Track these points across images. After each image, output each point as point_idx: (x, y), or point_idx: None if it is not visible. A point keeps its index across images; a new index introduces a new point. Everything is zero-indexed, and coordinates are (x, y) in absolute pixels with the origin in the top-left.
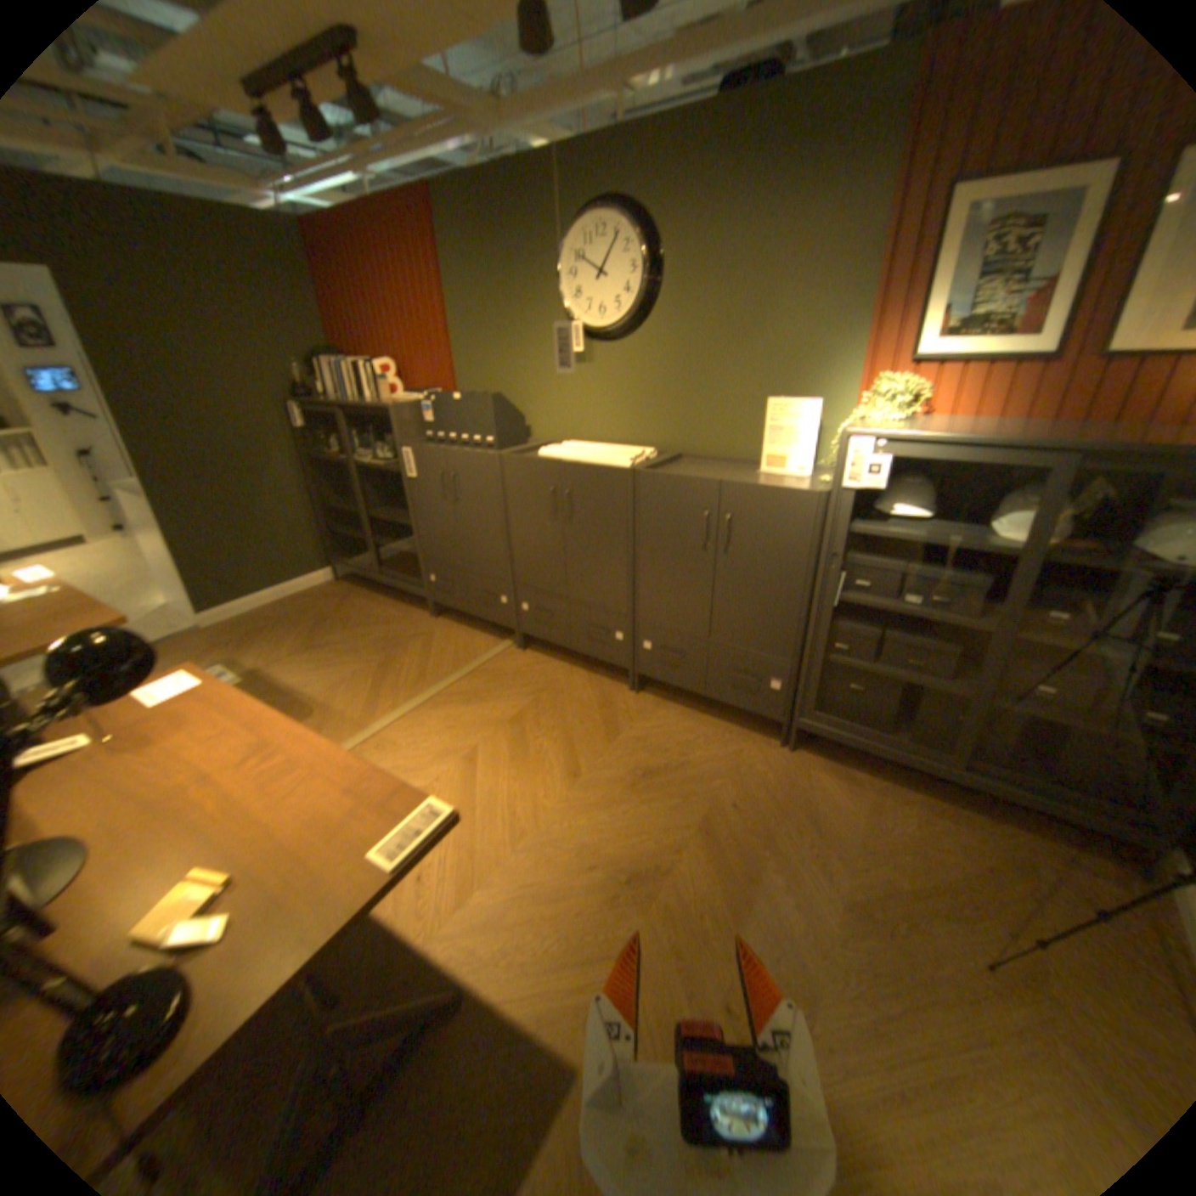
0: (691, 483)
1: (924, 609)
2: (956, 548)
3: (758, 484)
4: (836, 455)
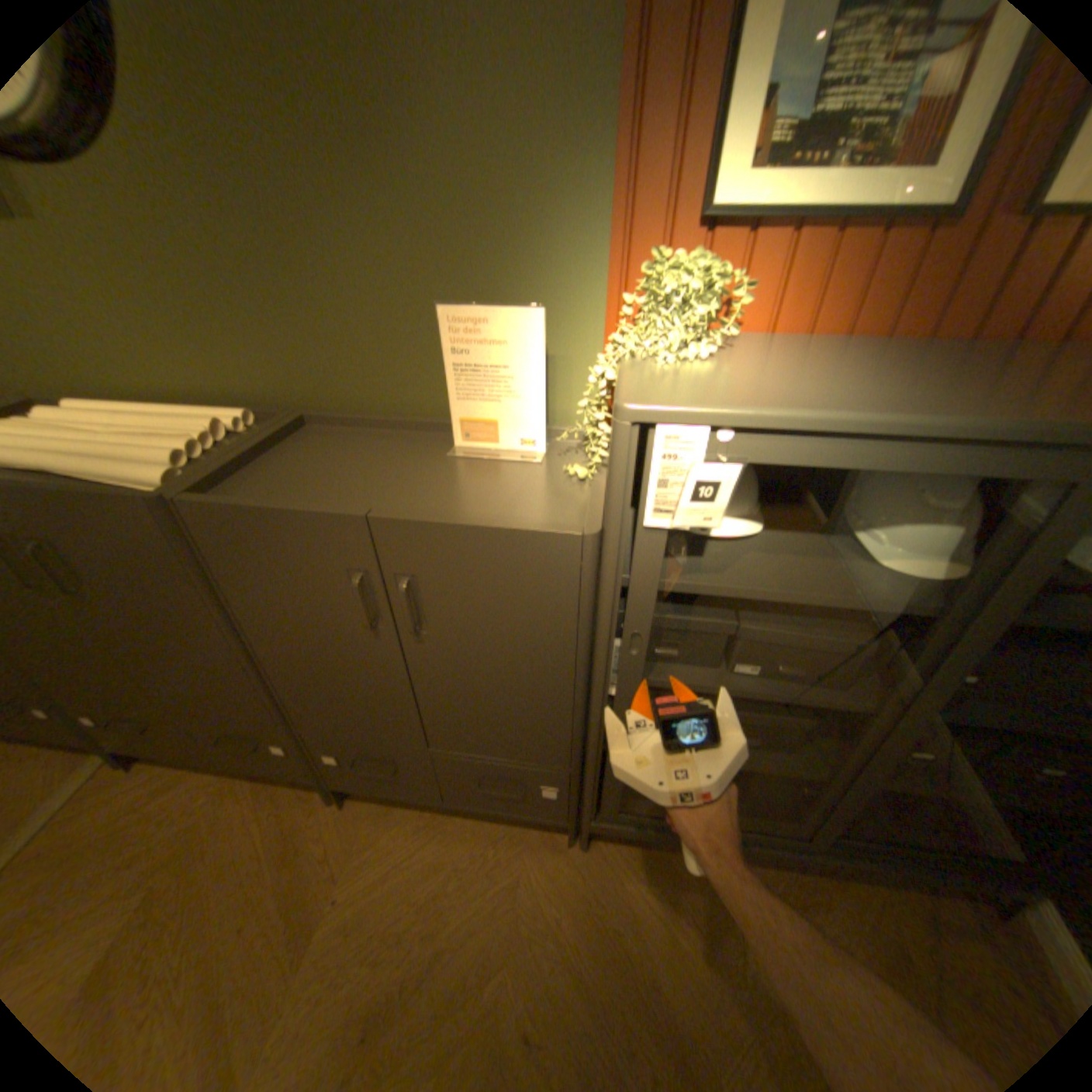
0: (300, 521)
1: (763, 681)
2: (830, 606)
3: (449, 518)
4: (588, 424)
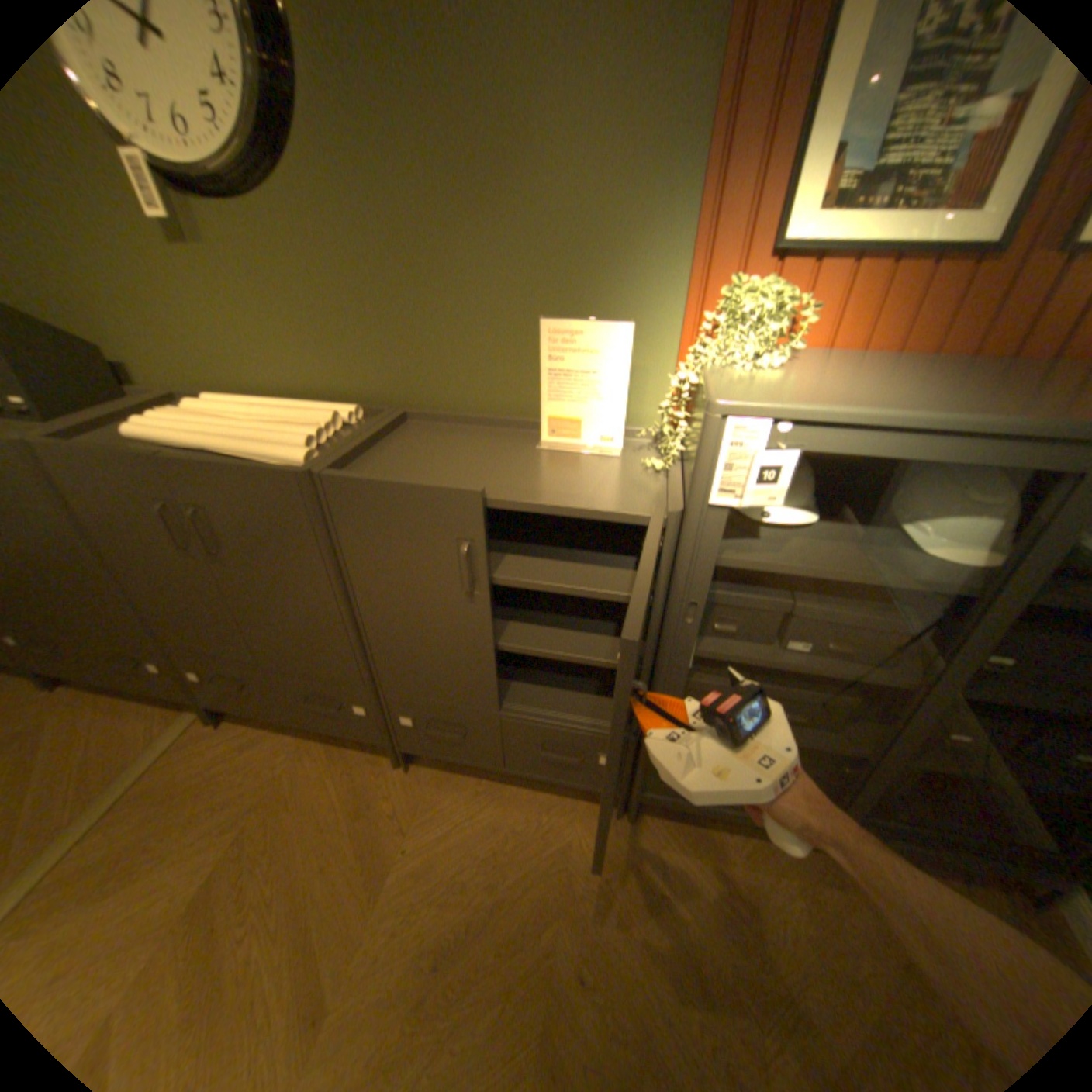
0: (425, 495)
1: (813, 658)
2: (880, 585)
3: (552, 496)
4: (667, 423)
